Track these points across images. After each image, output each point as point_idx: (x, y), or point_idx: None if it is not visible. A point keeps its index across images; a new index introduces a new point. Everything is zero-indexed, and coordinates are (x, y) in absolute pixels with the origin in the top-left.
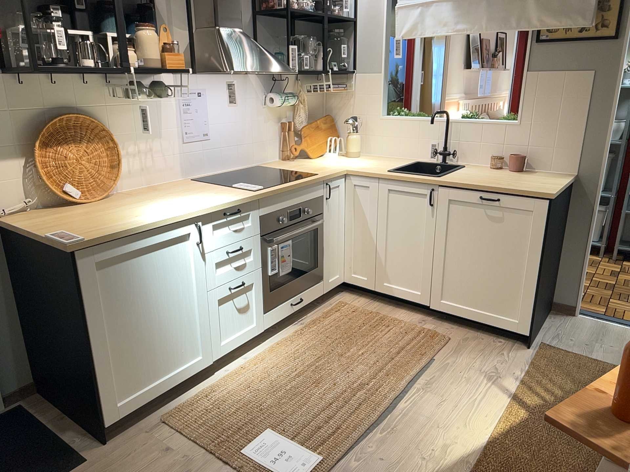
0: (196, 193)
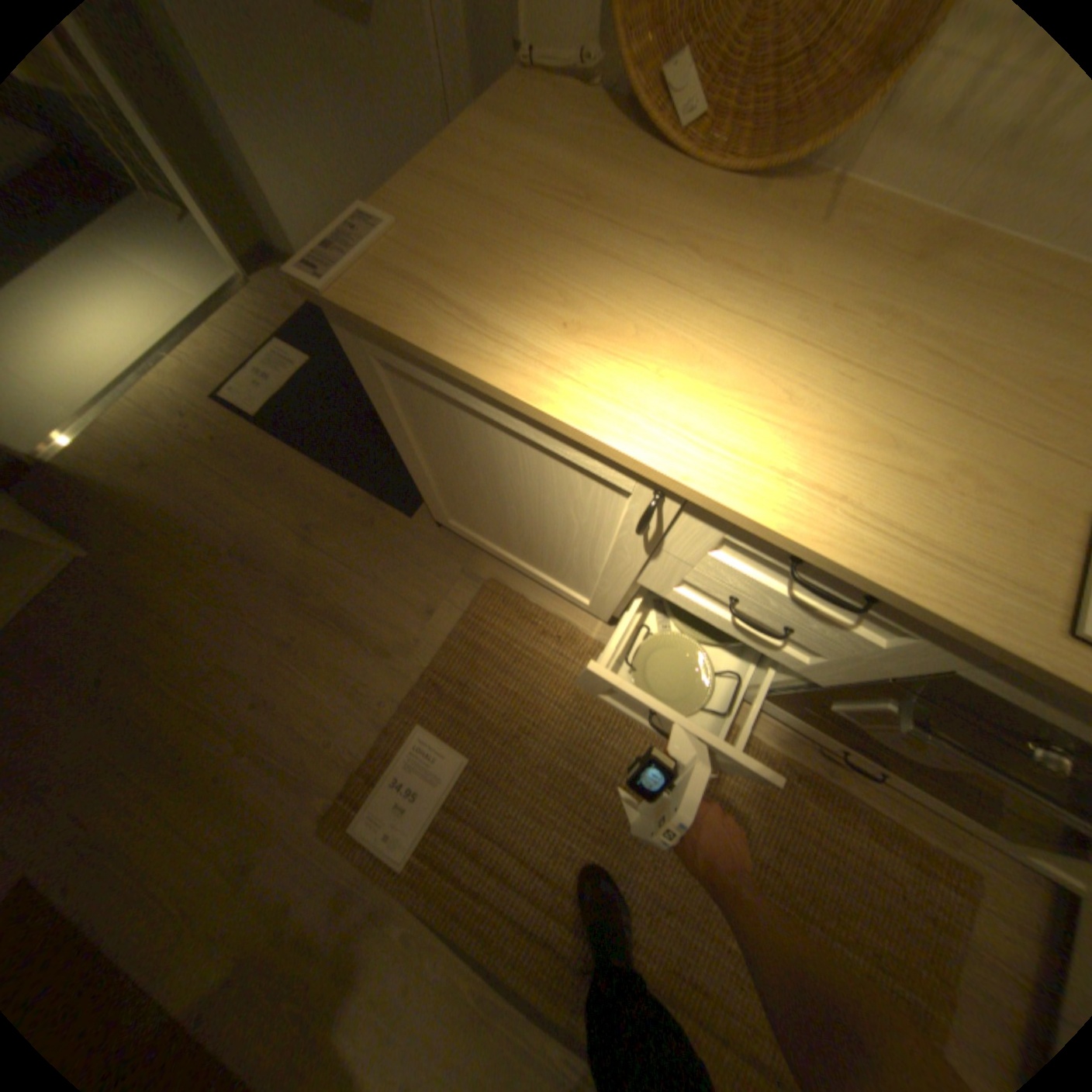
0: (948, 392)
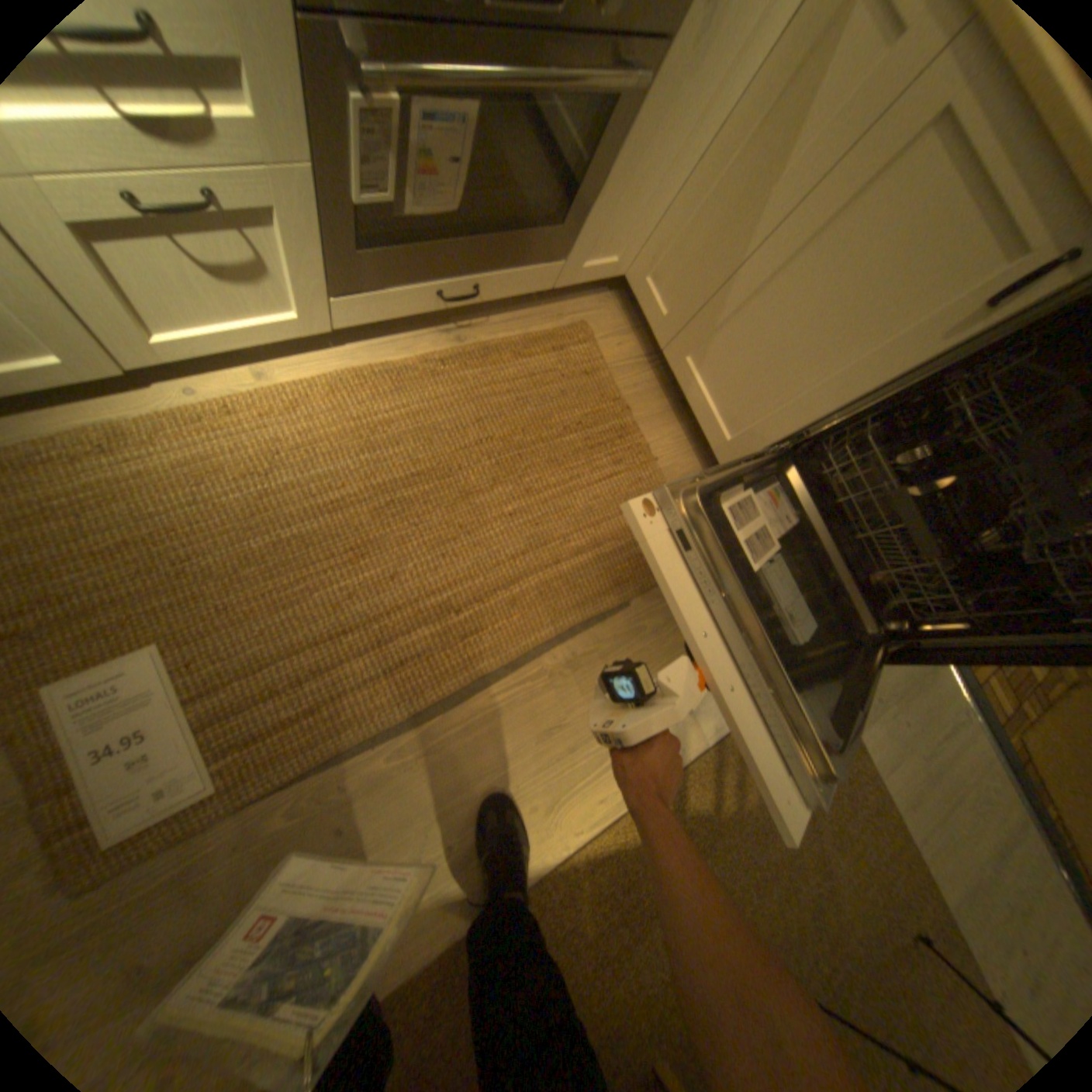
0: None
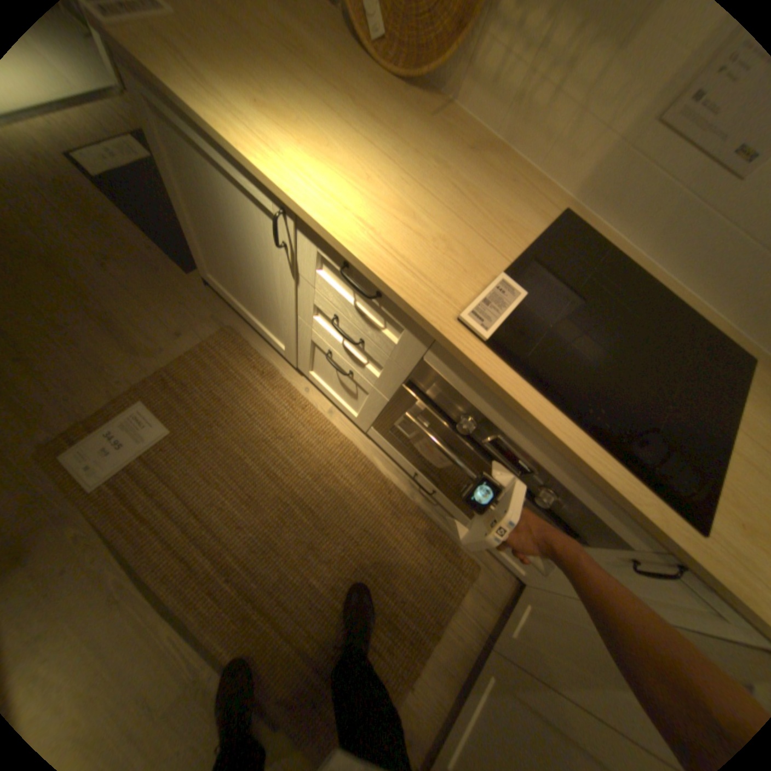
0: (451, 206)
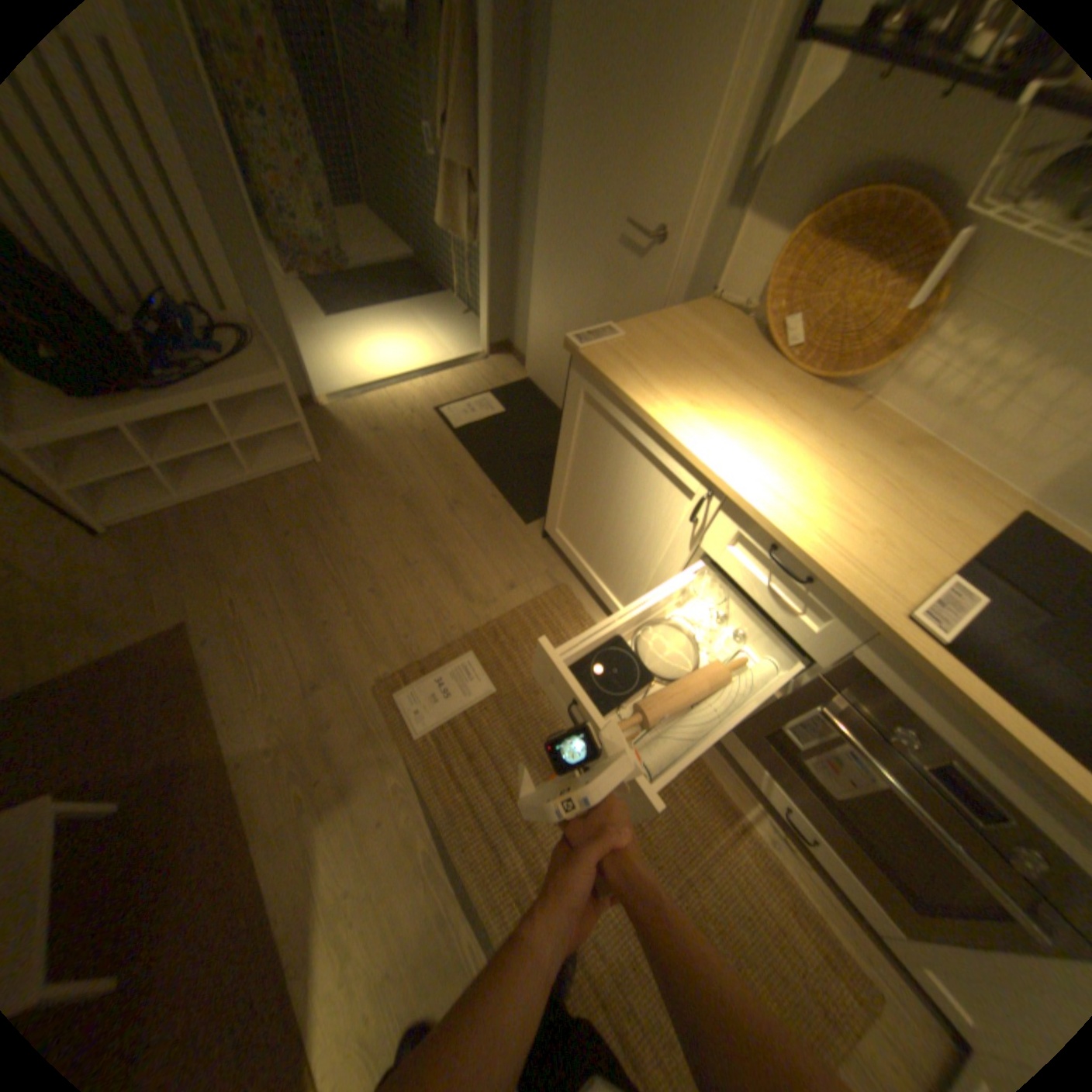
0: (885, 501)
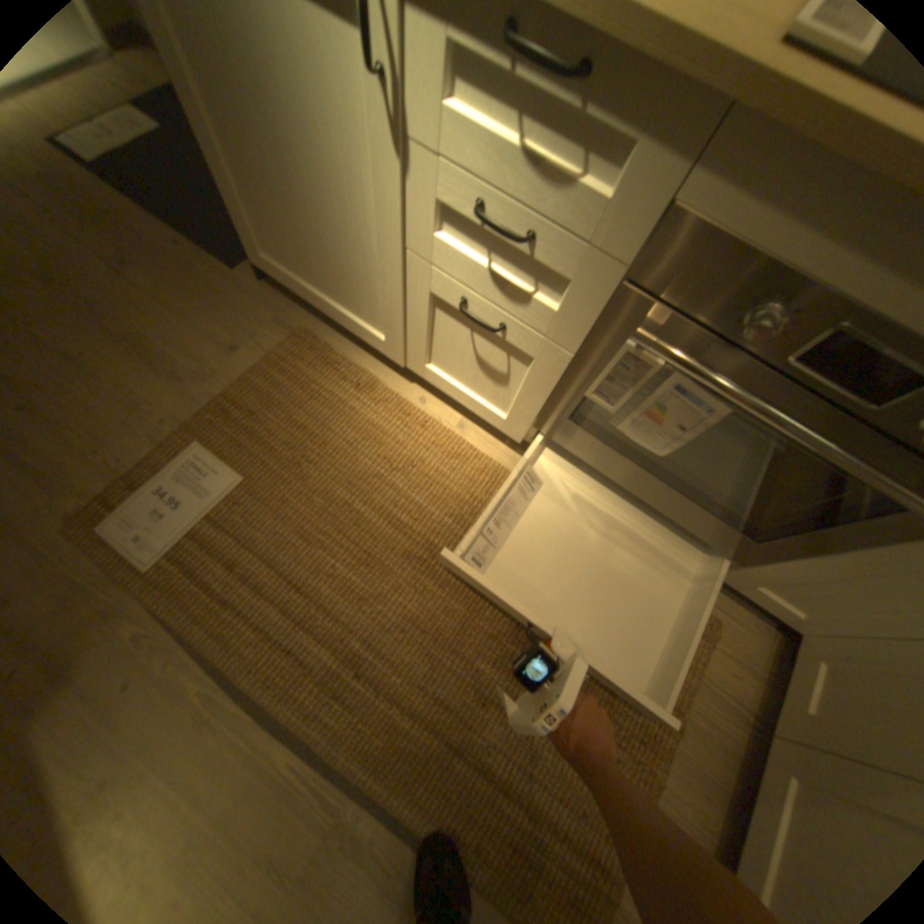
0: None
